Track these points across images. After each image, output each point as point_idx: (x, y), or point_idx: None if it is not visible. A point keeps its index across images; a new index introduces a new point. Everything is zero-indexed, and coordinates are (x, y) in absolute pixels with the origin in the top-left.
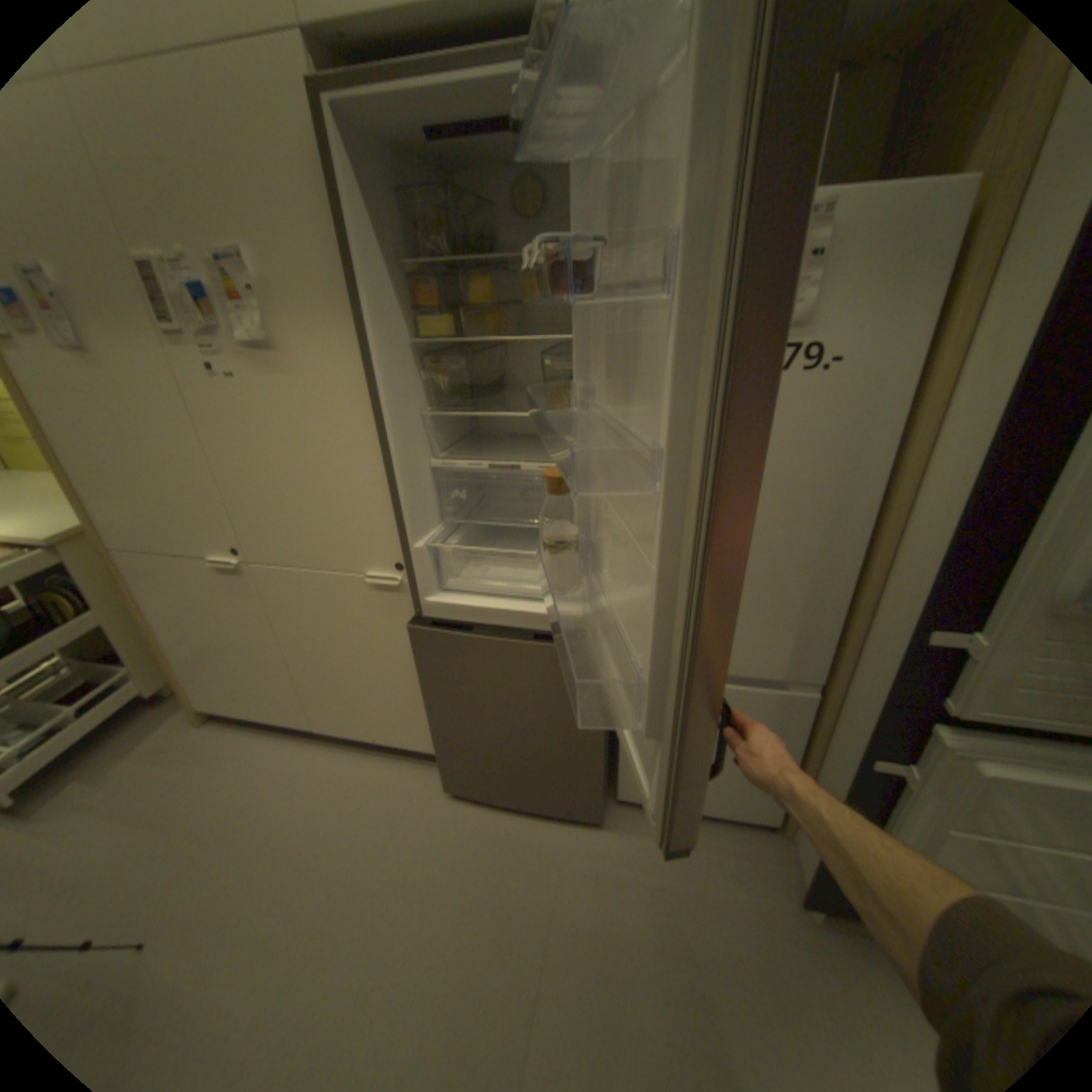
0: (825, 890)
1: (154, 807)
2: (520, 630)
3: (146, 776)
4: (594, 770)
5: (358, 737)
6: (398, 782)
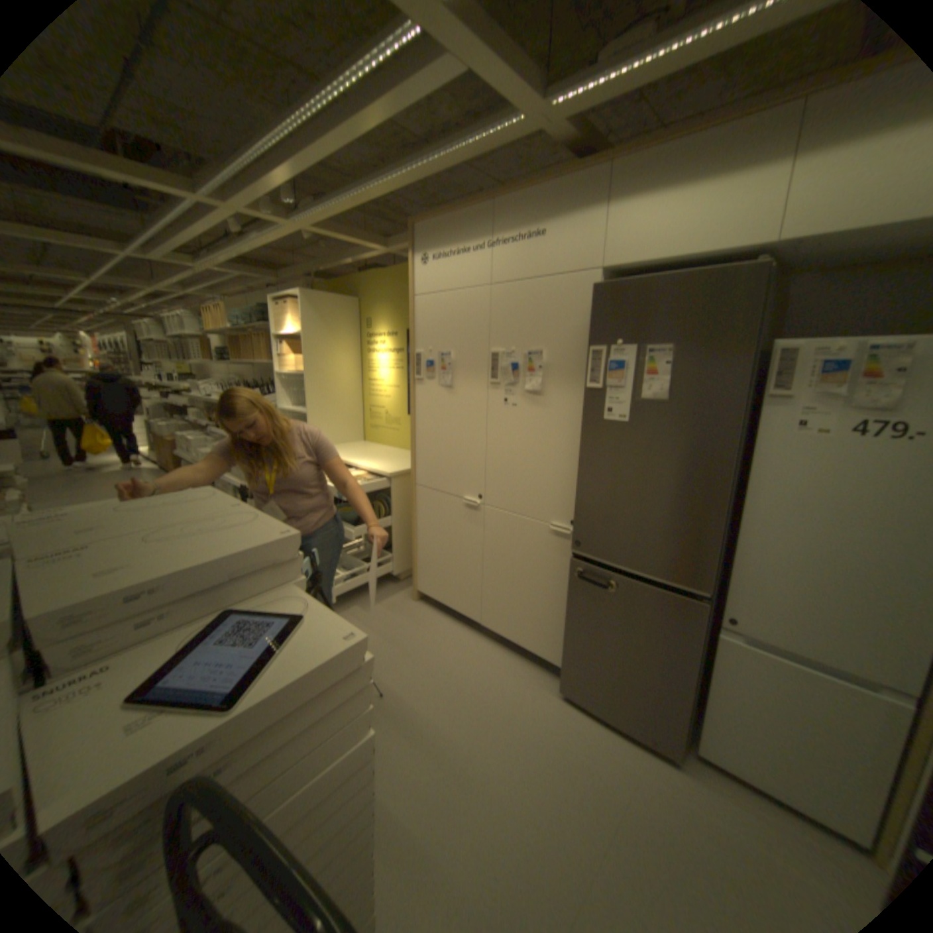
0: None
1: (392, 633)
2: (647, 580)
3: (389, 617)
4: (684, 710)
5: (509, 637)
6: (529, 677)
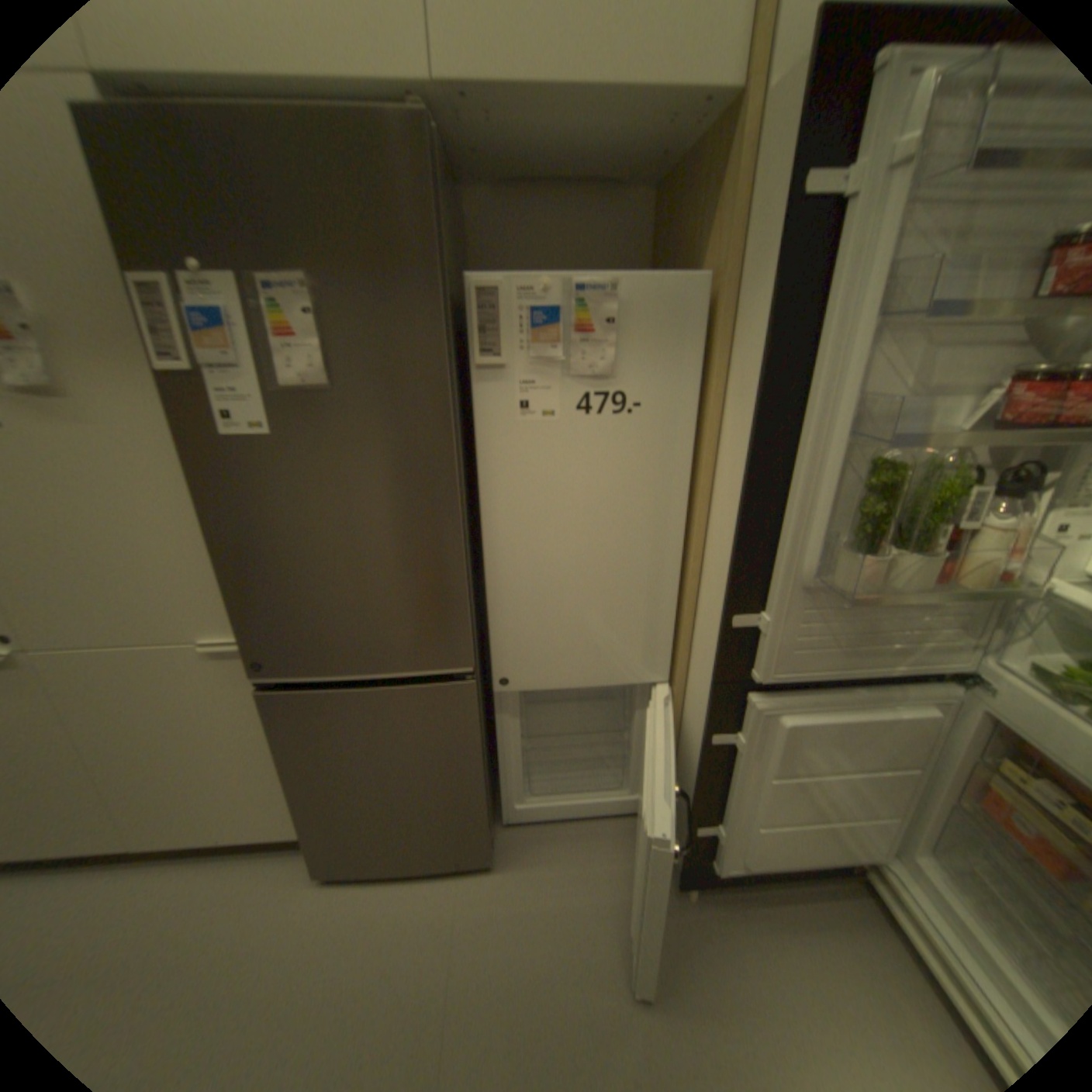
0: (693, 867)
1: None
2: (385, 677)
3: None
4: (476, 810)
5: (193, 843)
6: (252, 886)
